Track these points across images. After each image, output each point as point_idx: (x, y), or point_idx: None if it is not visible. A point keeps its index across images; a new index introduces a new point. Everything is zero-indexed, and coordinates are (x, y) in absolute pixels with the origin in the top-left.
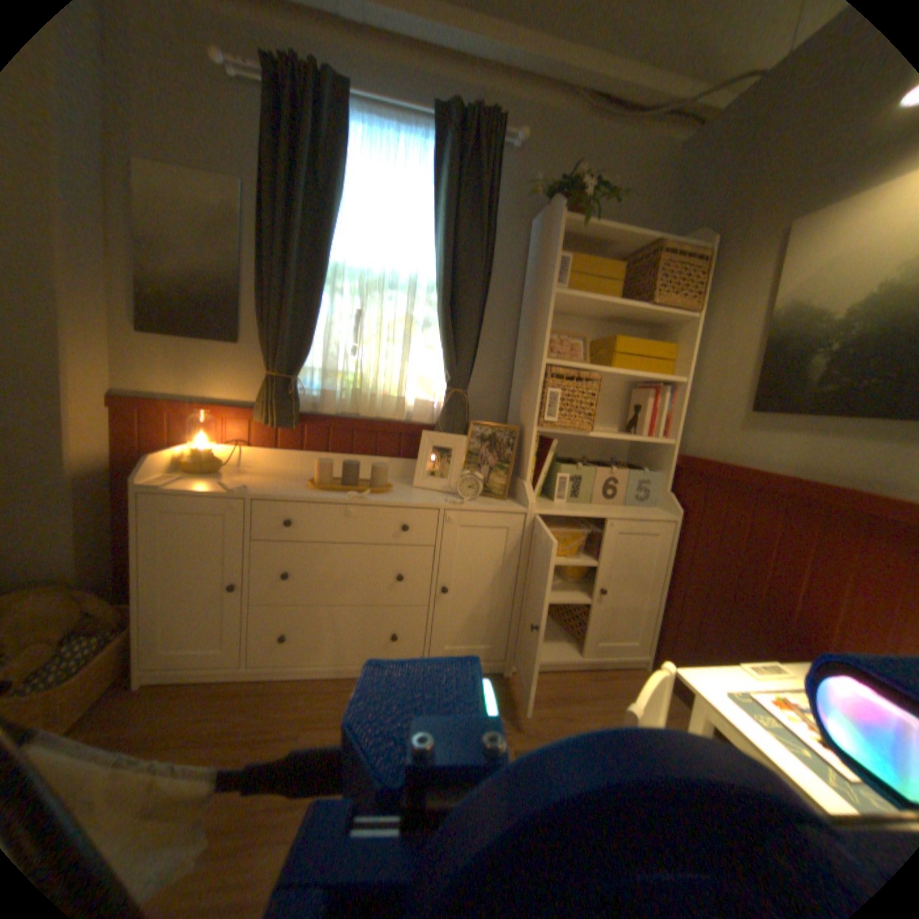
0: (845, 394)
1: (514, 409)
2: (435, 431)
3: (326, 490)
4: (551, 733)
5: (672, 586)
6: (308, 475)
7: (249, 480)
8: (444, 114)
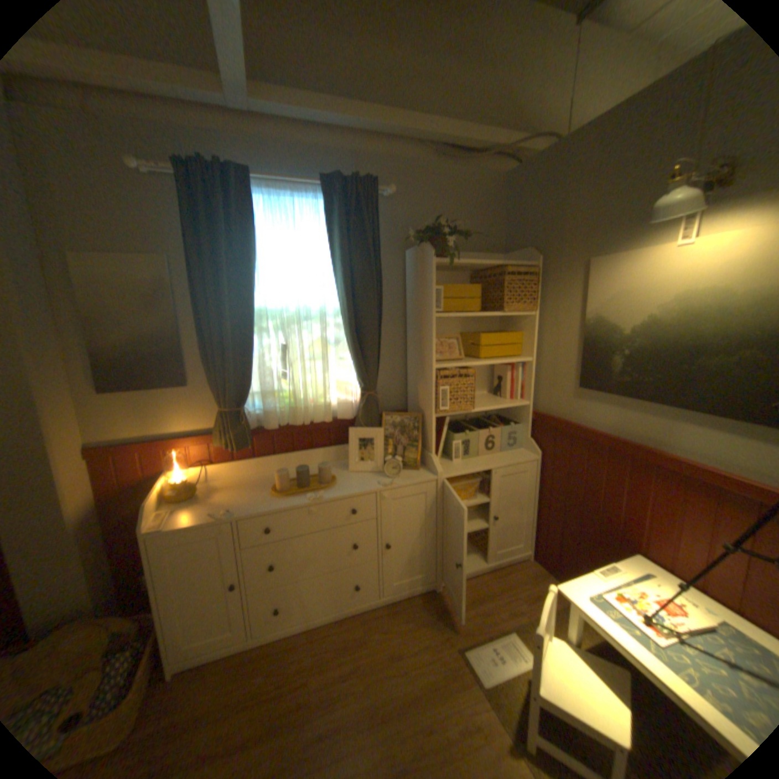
0: (635, 385)
1: (412, 395)
2: (356, 423)
3: (287, 496)
4: (478, 630)
5: (540, 503)
6: (264, 478)
7: (223, 498)
8: (328, 184)
